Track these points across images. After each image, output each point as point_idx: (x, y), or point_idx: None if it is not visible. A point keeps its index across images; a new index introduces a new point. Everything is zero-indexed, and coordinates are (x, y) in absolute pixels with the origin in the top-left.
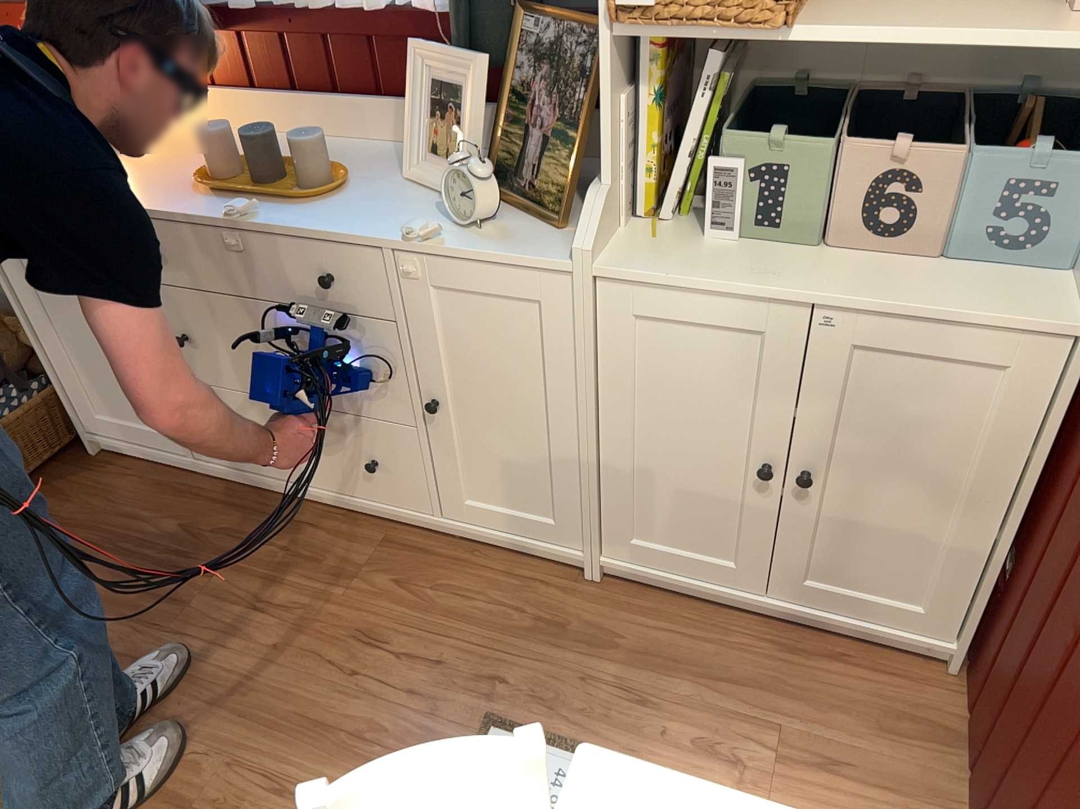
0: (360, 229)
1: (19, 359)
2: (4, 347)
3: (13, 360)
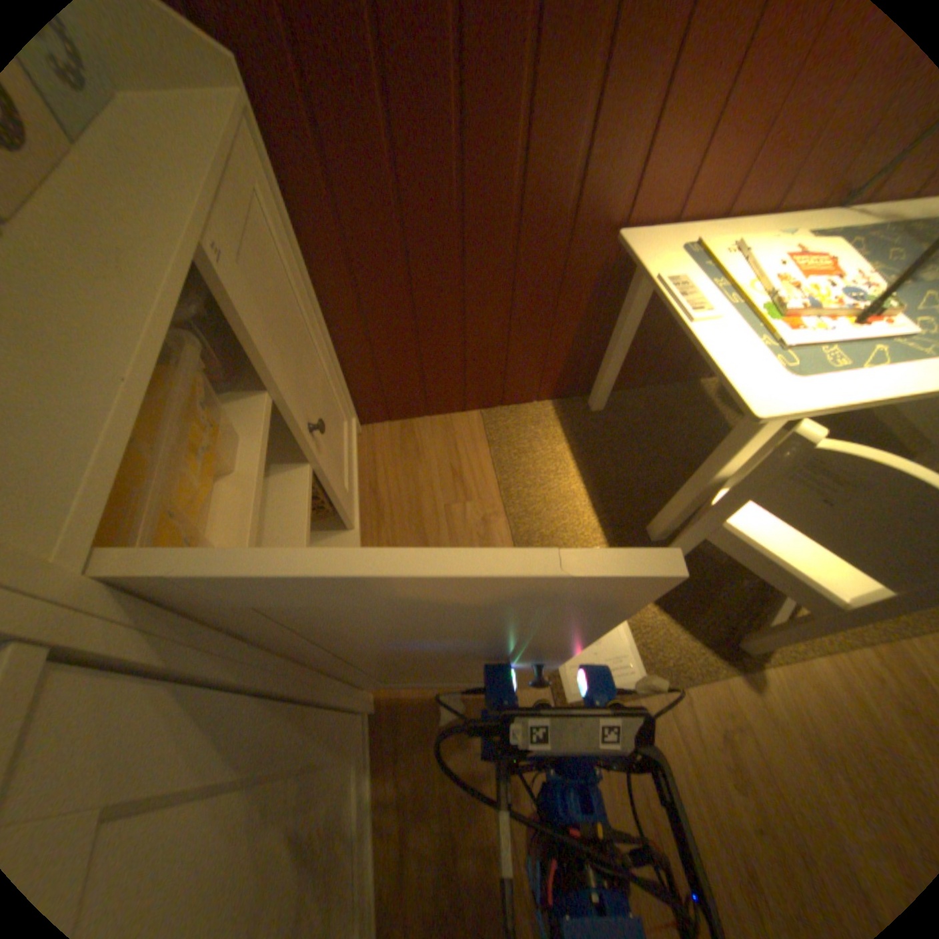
0: None
1: None
2: None
3: None
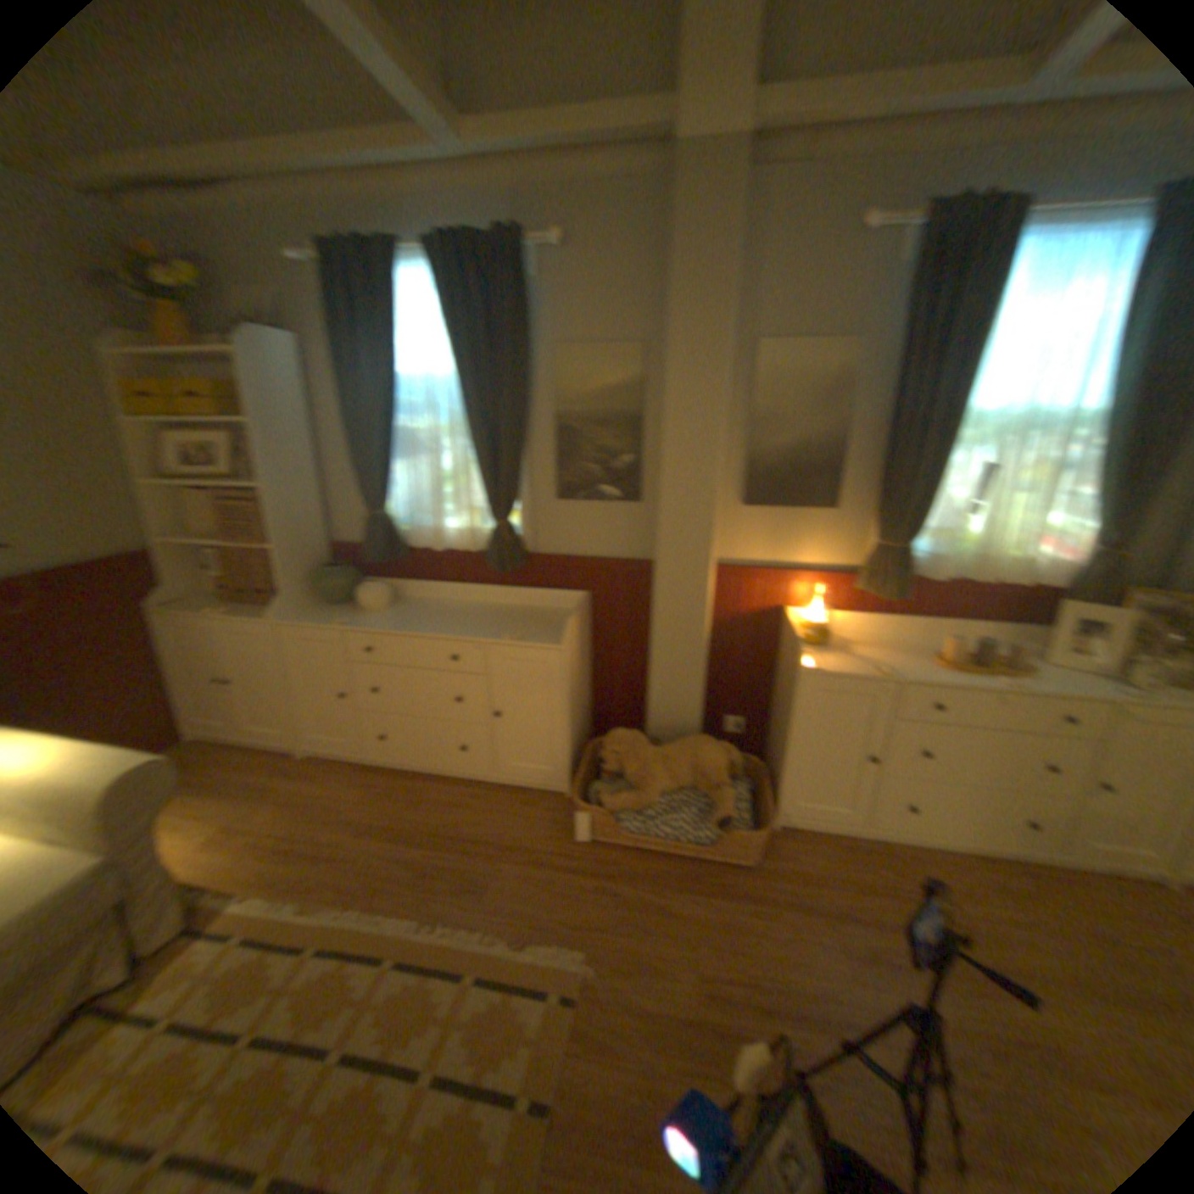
0: (1084, 691)
1: (724, 768)
2: (720, 760)
3: (723, 769)
